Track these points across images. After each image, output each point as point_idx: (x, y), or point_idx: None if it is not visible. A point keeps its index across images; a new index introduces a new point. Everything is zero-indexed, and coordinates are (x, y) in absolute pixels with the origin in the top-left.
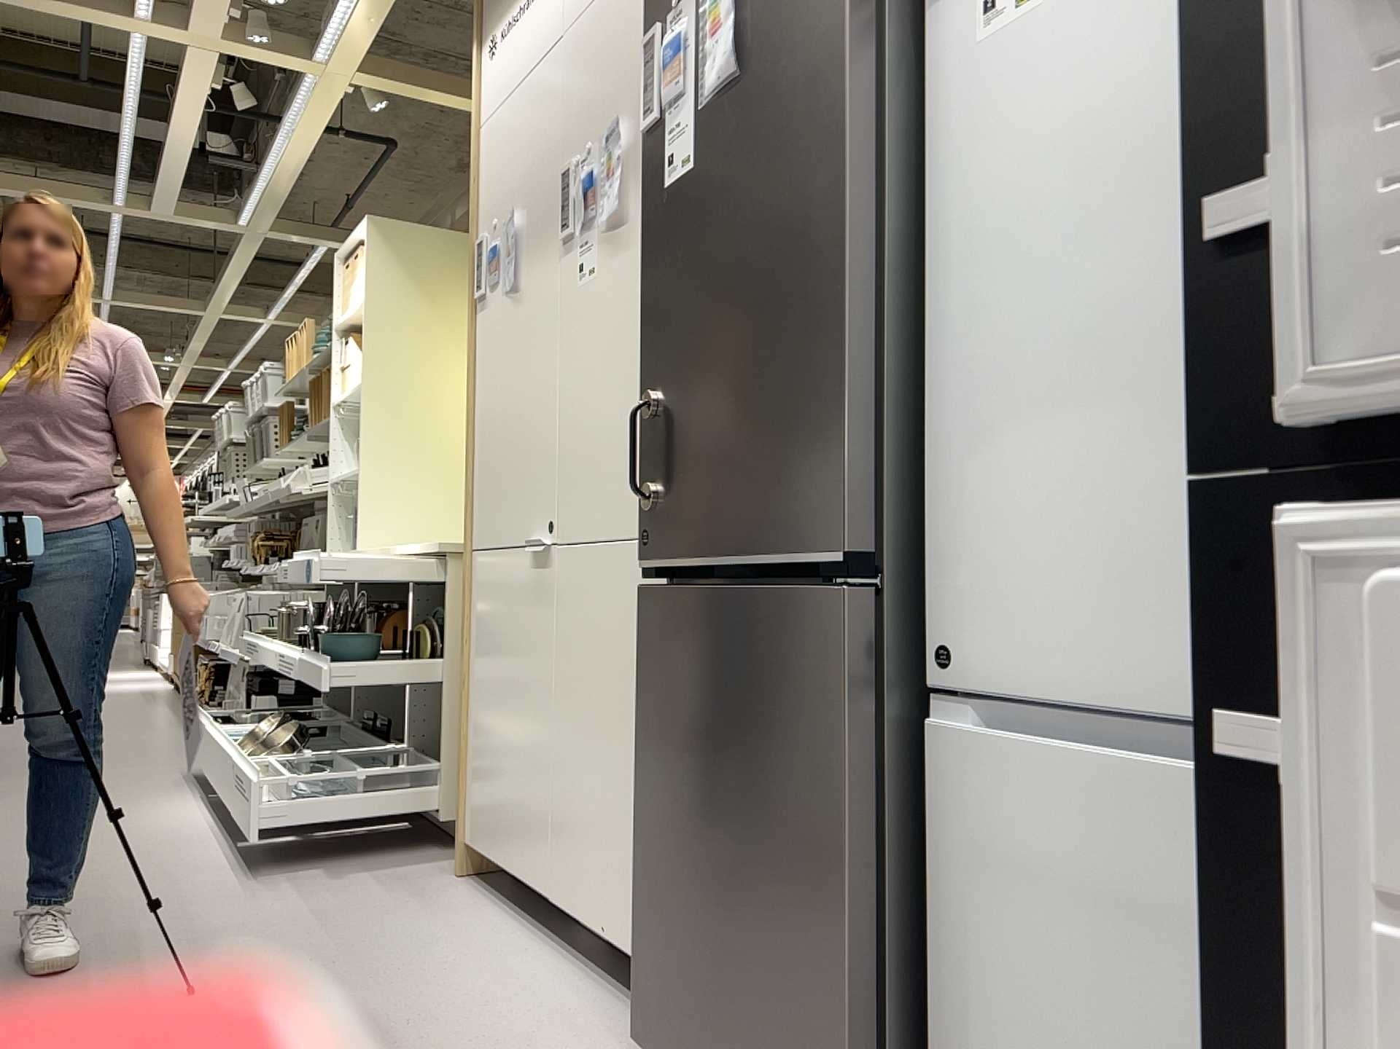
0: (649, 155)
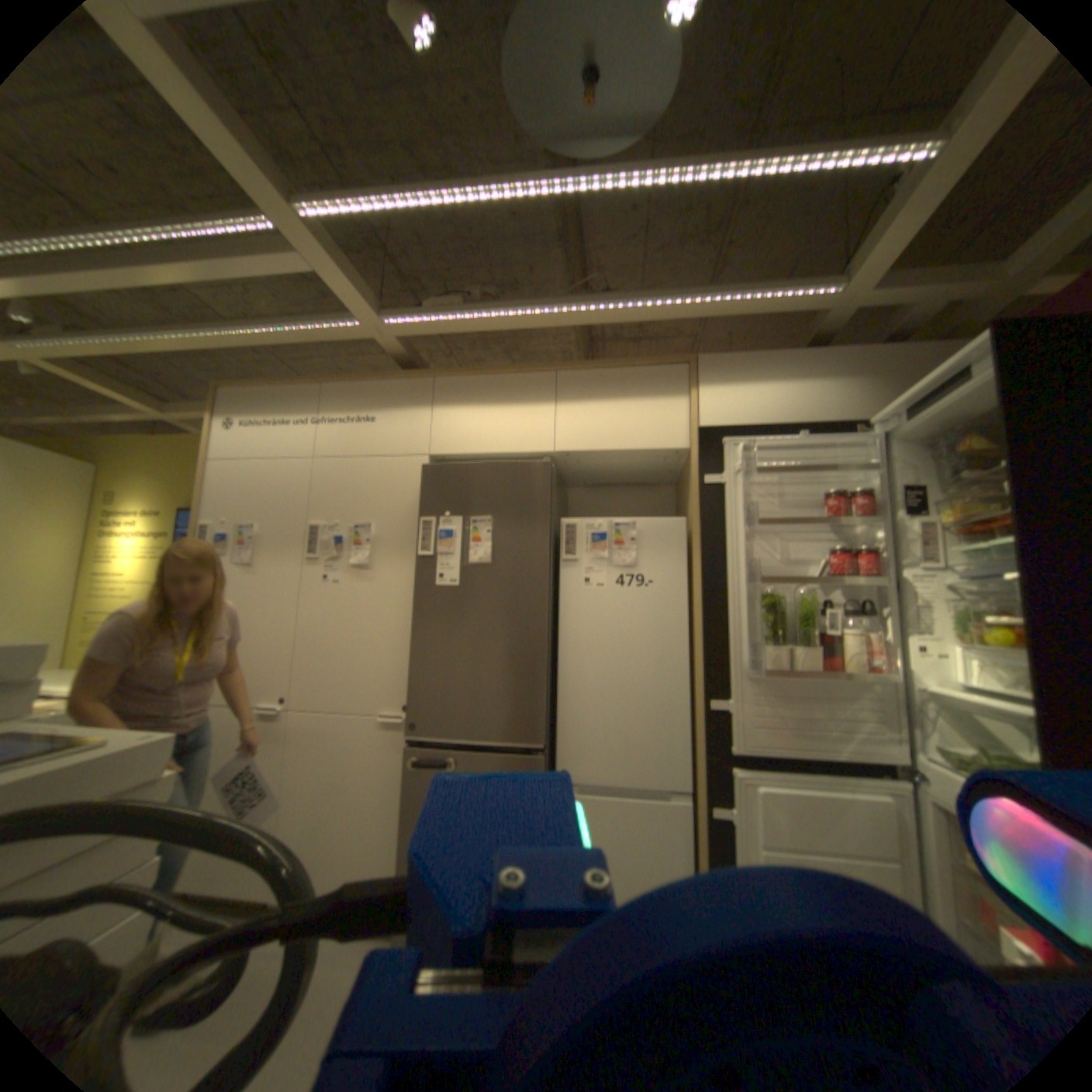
0: (422, 566)
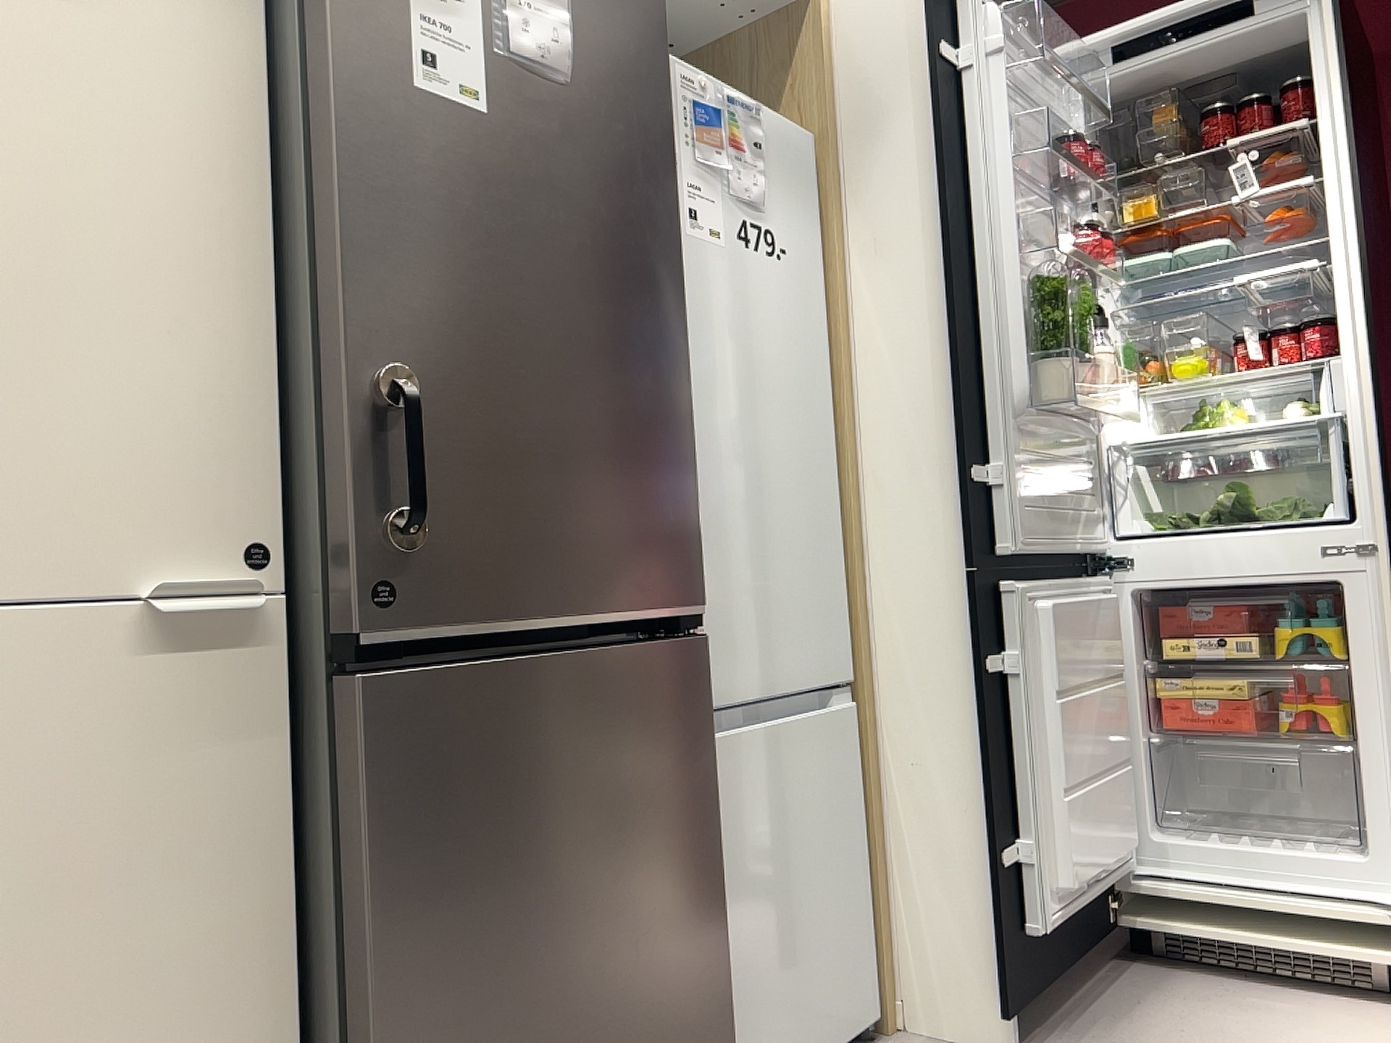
0: None
